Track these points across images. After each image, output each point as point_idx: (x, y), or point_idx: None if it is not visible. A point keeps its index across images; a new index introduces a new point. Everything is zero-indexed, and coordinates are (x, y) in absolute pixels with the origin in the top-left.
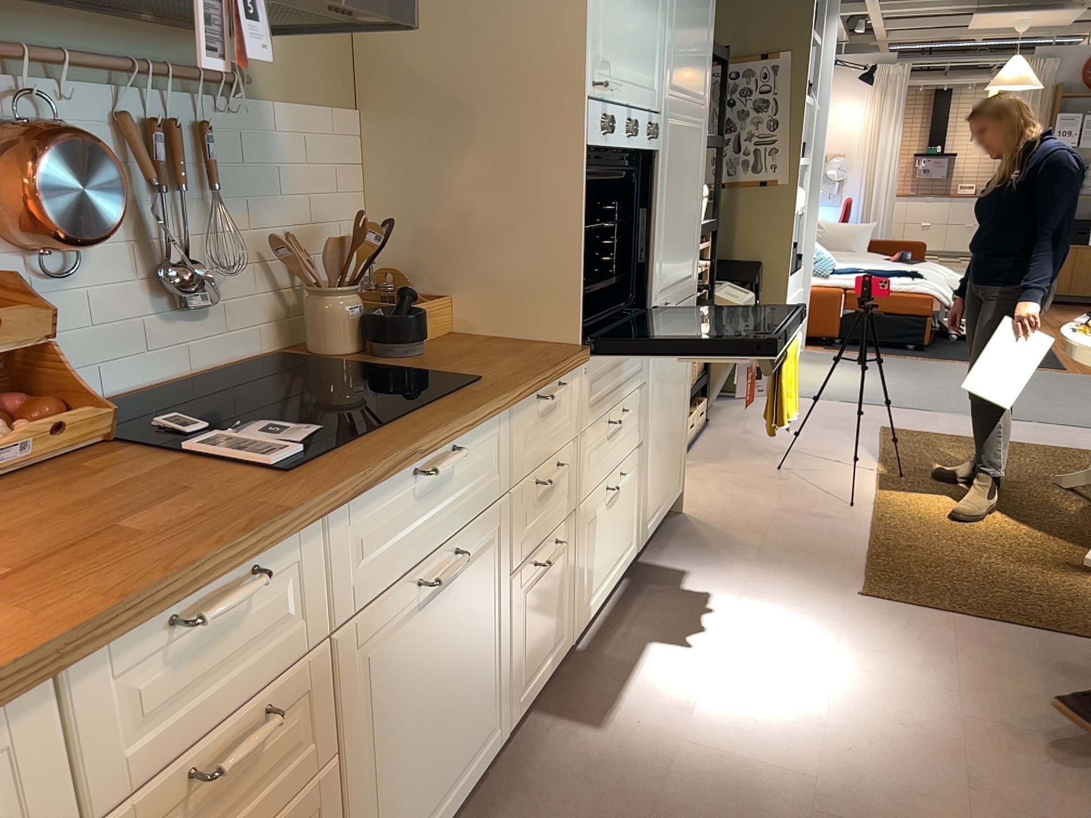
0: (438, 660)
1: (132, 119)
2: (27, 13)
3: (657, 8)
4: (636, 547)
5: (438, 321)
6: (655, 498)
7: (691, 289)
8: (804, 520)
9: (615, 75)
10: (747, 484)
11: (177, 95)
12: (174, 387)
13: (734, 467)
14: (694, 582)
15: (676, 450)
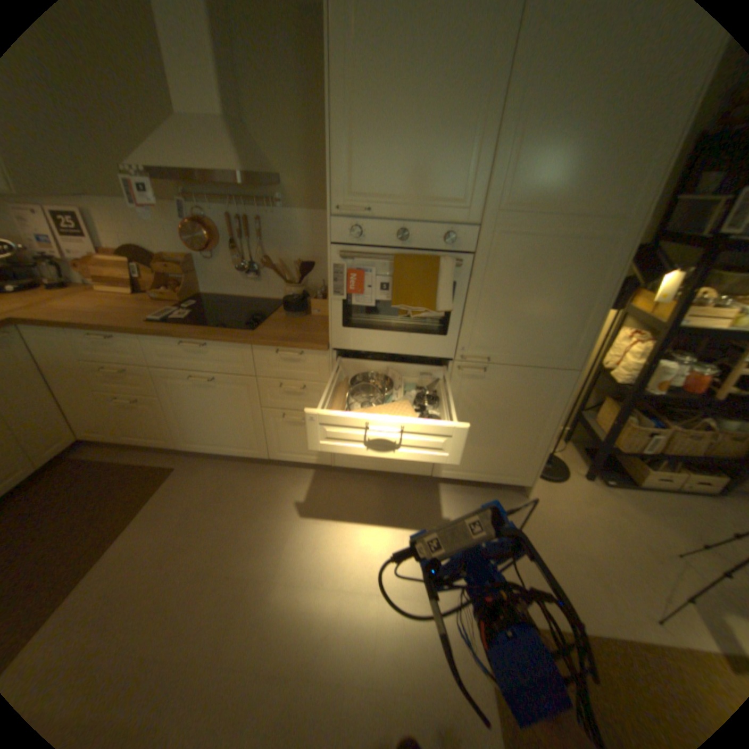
0: (208, 406)
1: (229, 214)
2: (197, 183)
3: (471, 135)
4: (425, 472)
5: (329, 309)
6: (463, 464)
7: (568, 364)
8: (589, 581)
9: (377, 196)
10: (619, 536)
11: (247, 205)
12: (244, 298)
13: (643, 524)
14: (439, 514)
15: (517, 457)
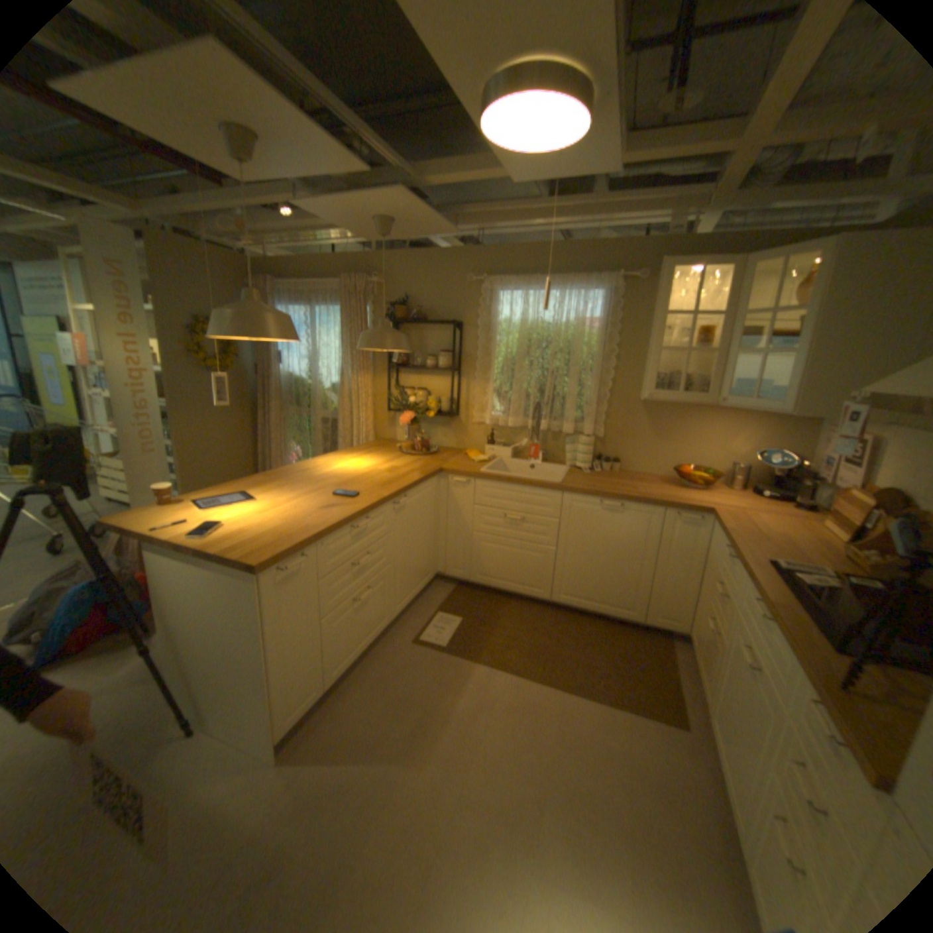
0: (745, 702)
1: None
2: None
3: None
4: None
5: None
6: None
7: None
8: None
9: None
10: None
11: None
12: None
13: None
14: None
15: None
